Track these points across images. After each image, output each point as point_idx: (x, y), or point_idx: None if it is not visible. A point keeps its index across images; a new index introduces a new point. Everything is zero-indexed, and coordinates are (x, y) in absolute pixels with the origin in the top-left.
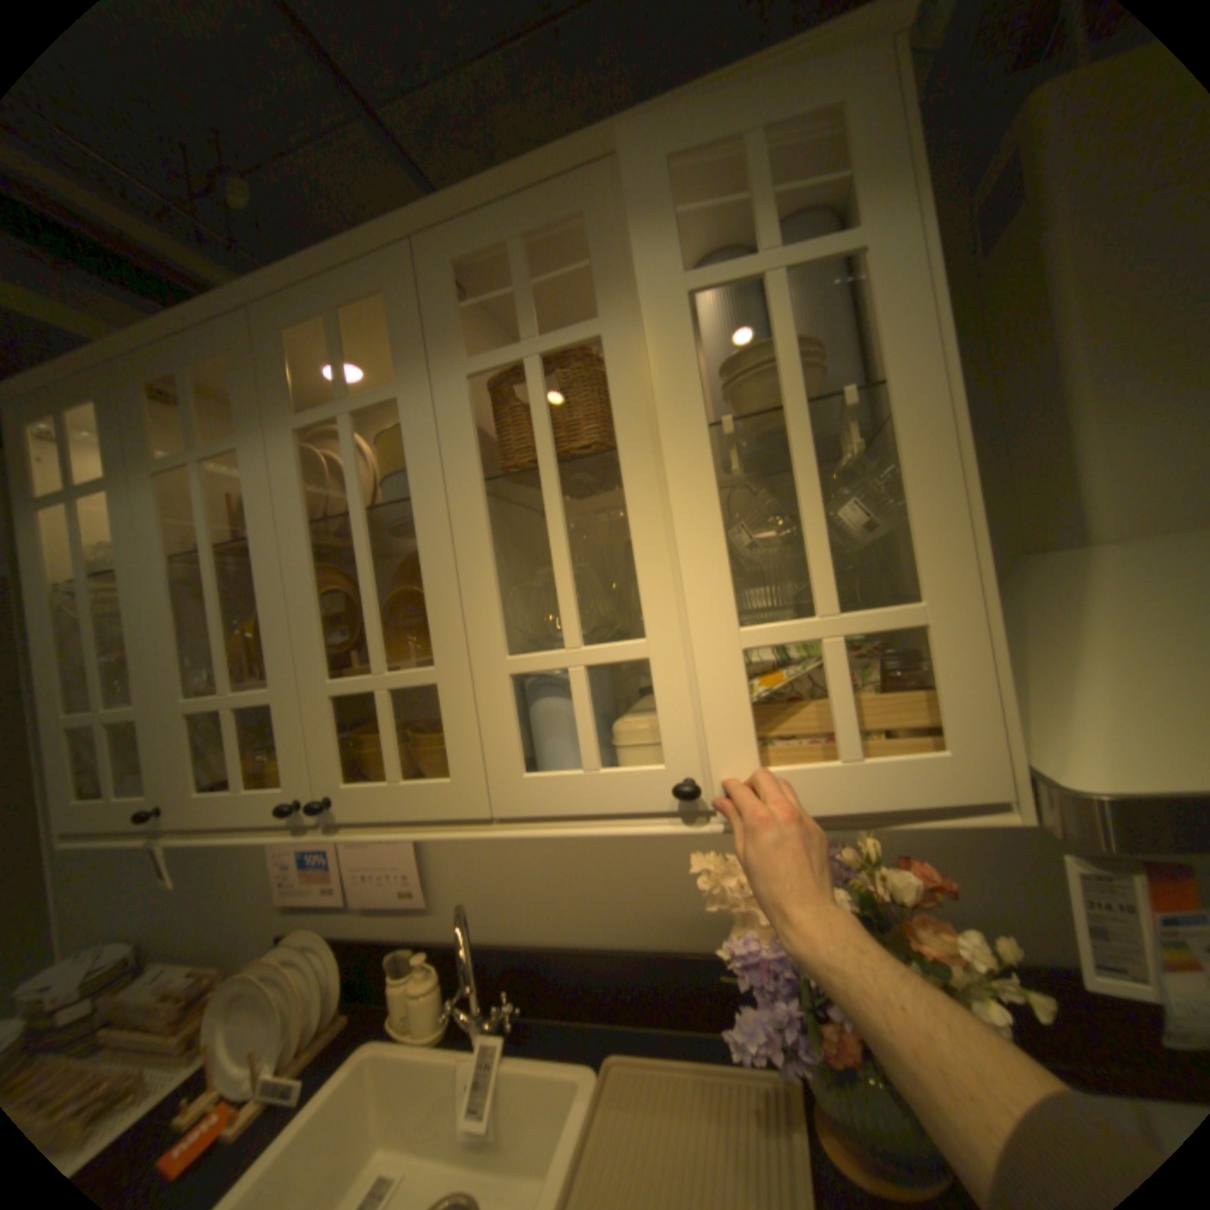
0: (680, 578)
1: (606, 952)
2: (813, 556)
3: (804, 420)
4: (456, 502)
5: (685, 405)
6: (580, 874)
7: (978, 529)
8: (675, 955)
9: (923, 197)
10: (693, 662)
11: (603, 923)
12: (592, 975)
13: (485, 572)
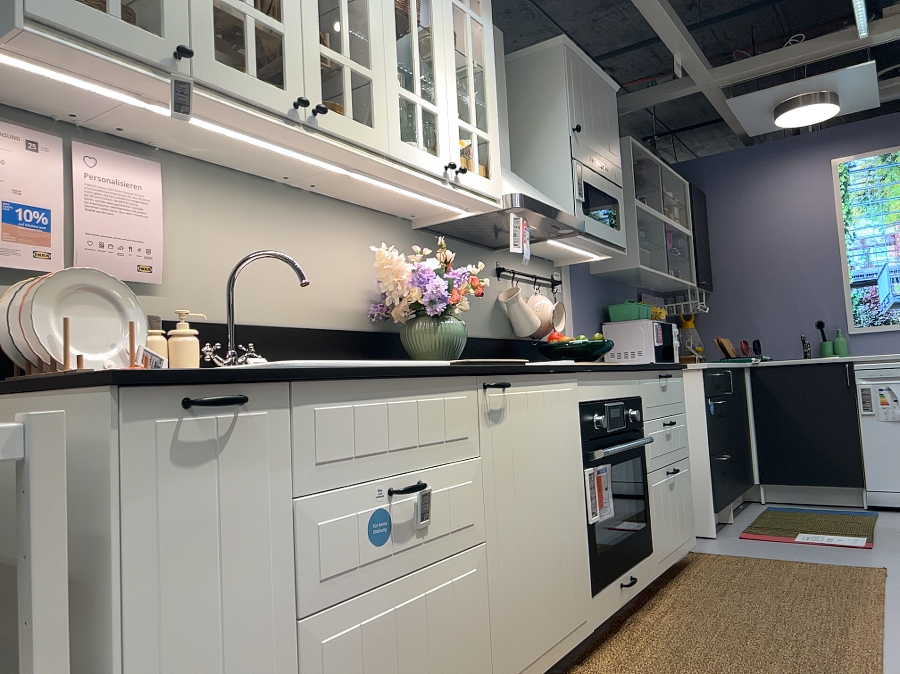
0: (447, 92)
1: (290, 327)
2: (473, 107)
3: (473, 64)
4: (386, 5)
5: (450, 34)
6: (277, 274)
7: (497, 121)
8: (325, 329)
9: (492, 24)
10: (448, 123)
11: (288, 309)
12: (282, 342)
13: (394, 44)
